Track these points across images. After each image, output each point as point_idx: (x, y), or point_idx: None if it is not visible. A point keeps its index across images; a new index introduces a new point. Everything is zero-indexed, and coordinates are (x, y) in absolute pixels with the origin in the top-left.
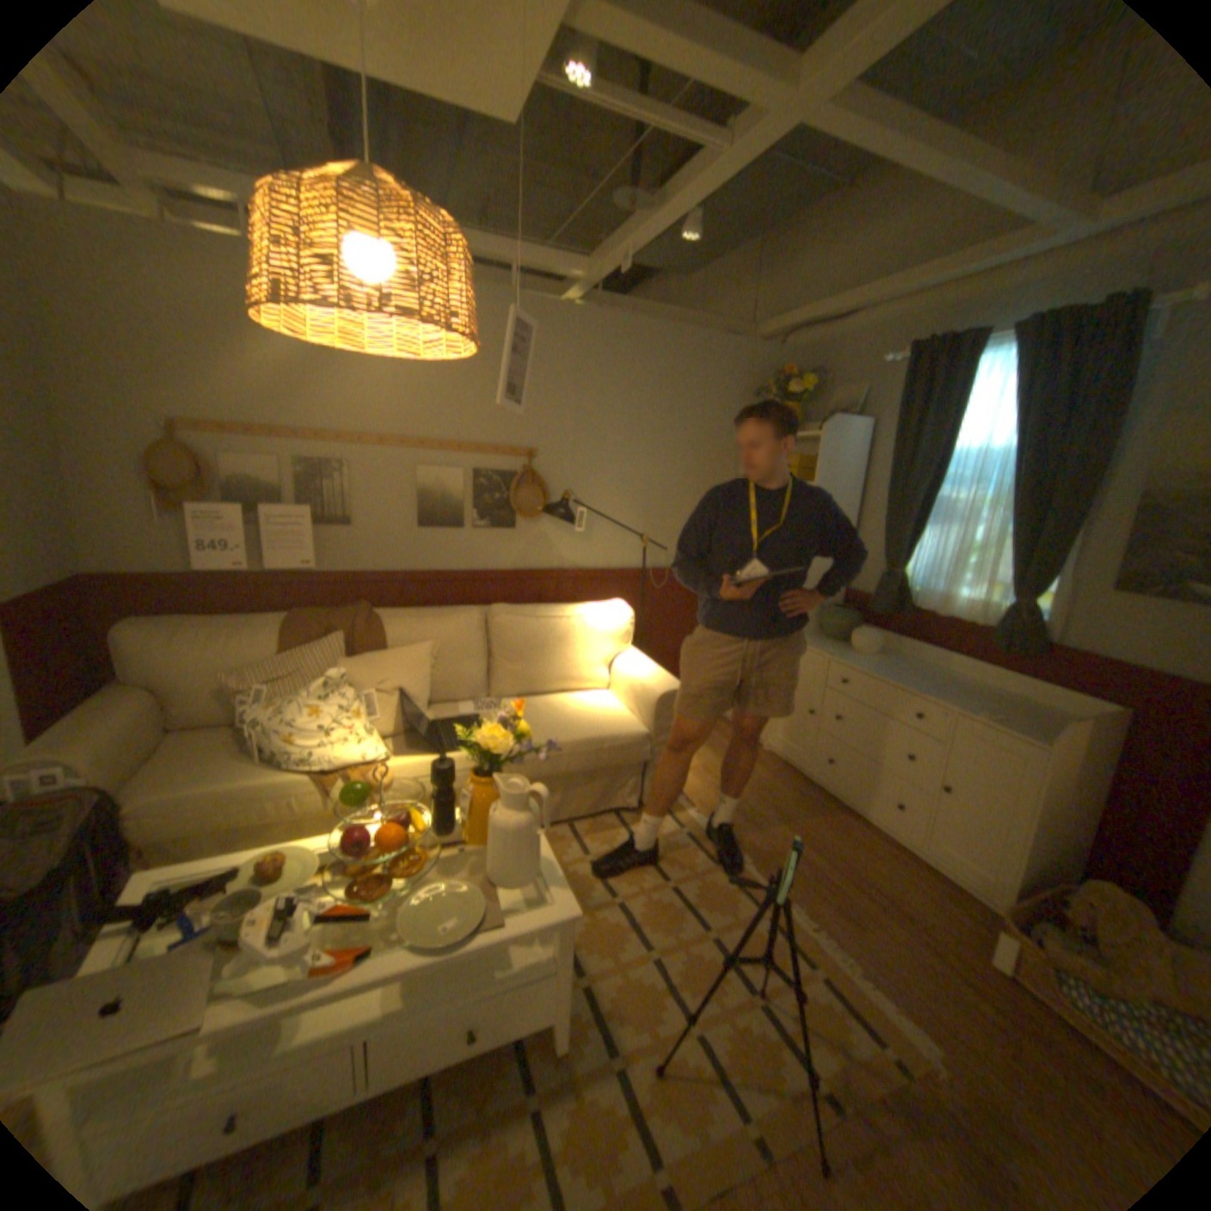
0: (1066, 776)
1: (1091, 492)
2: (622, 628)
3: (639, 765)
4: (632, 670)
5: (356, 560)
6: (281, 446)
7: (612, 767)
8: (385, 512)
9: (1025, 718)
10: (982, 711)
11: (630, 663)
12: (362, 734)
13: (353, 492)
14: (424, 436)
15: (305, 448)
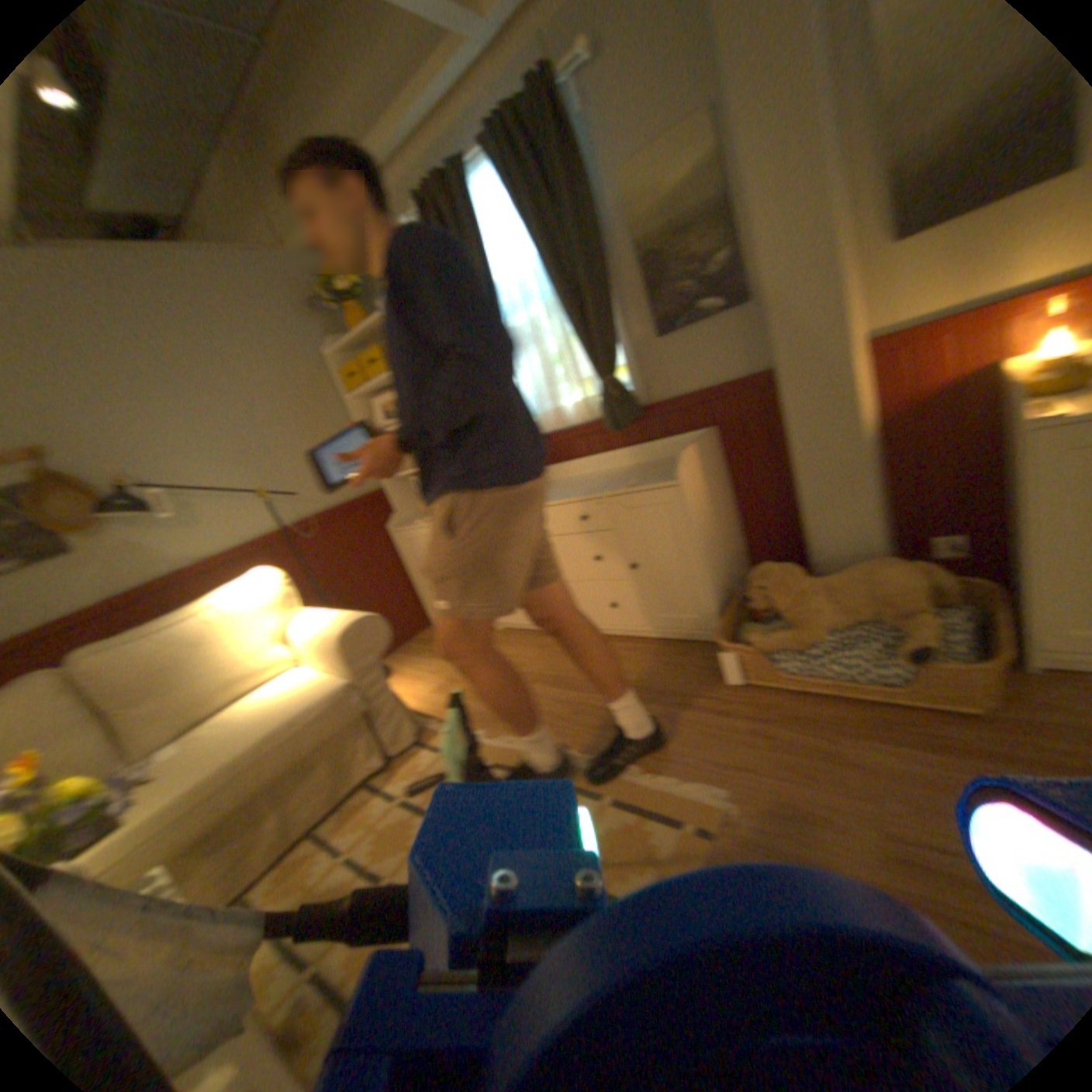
0: (700, 499)
1: (604, 261)
2: (279, 590)
3: (360, 718)
4: (310, 626)
5: None
6: None
7: (324, 740)
8: None
9: (654, 472)
10: (623, 484)
11: (306, 621)
12: None
13: None
14: None
15: None
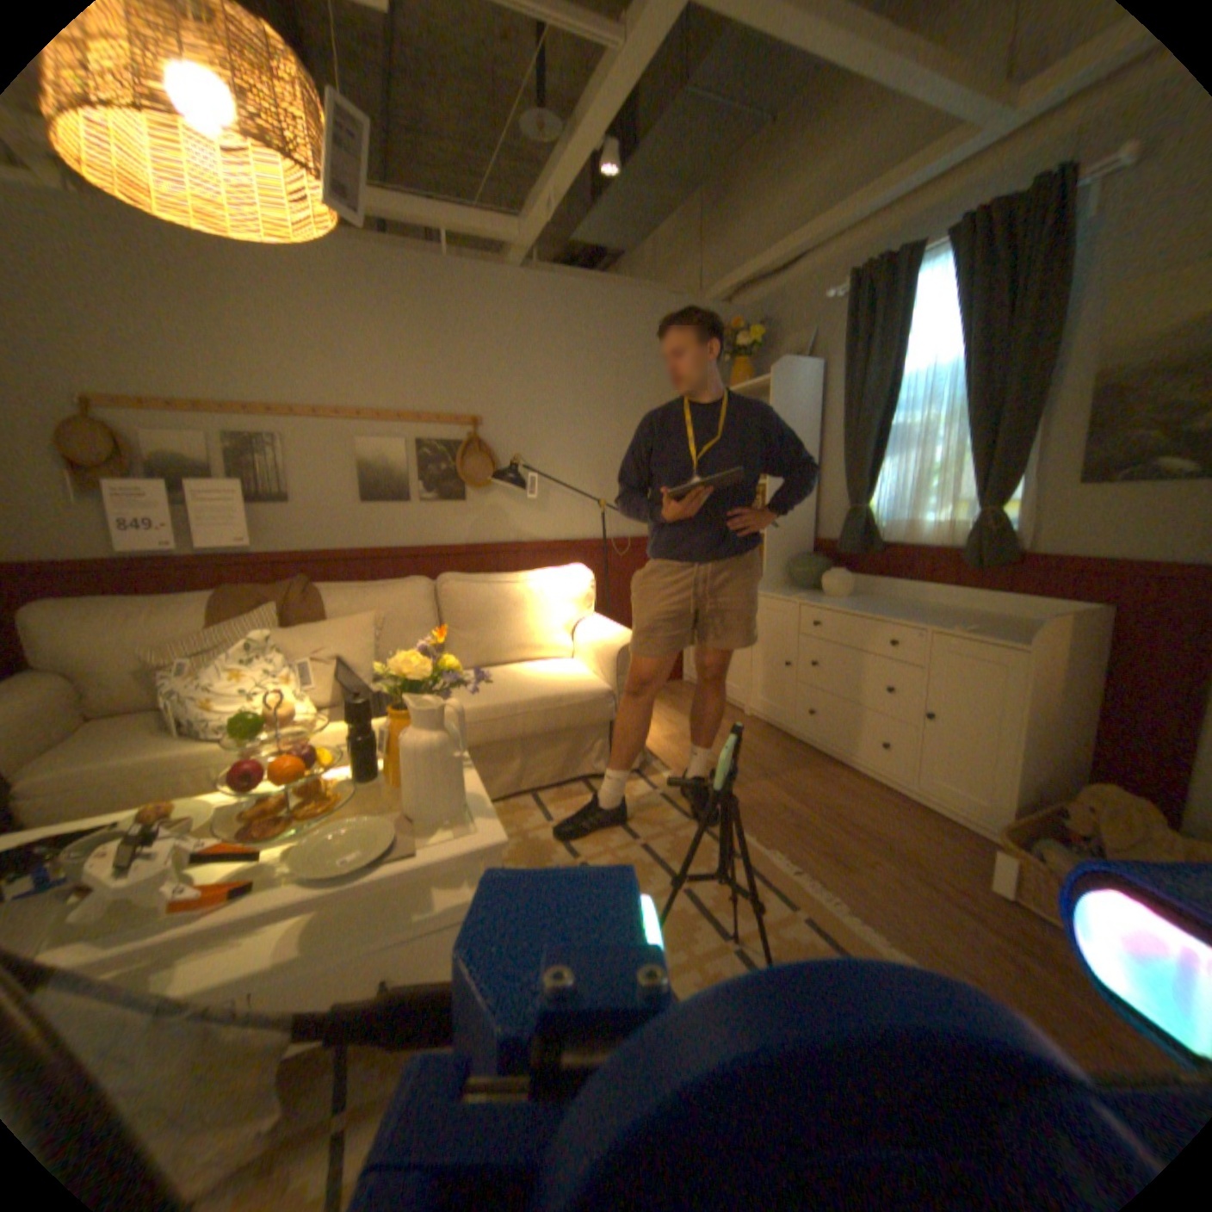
0: (1051, 679)
1: (1046, 383)
2: (582, 590)
3: (604, 724)
4: (594, 630)
5: (297, 536)
6: (207, 418)
7: (573, 725)
8: (325, 485)
9: (1004, 628)
10: (958, 626)
11: (592, 625)
12: (290, 697)
13: (288, 464)
14: (361, 404)
15: (233, 419)
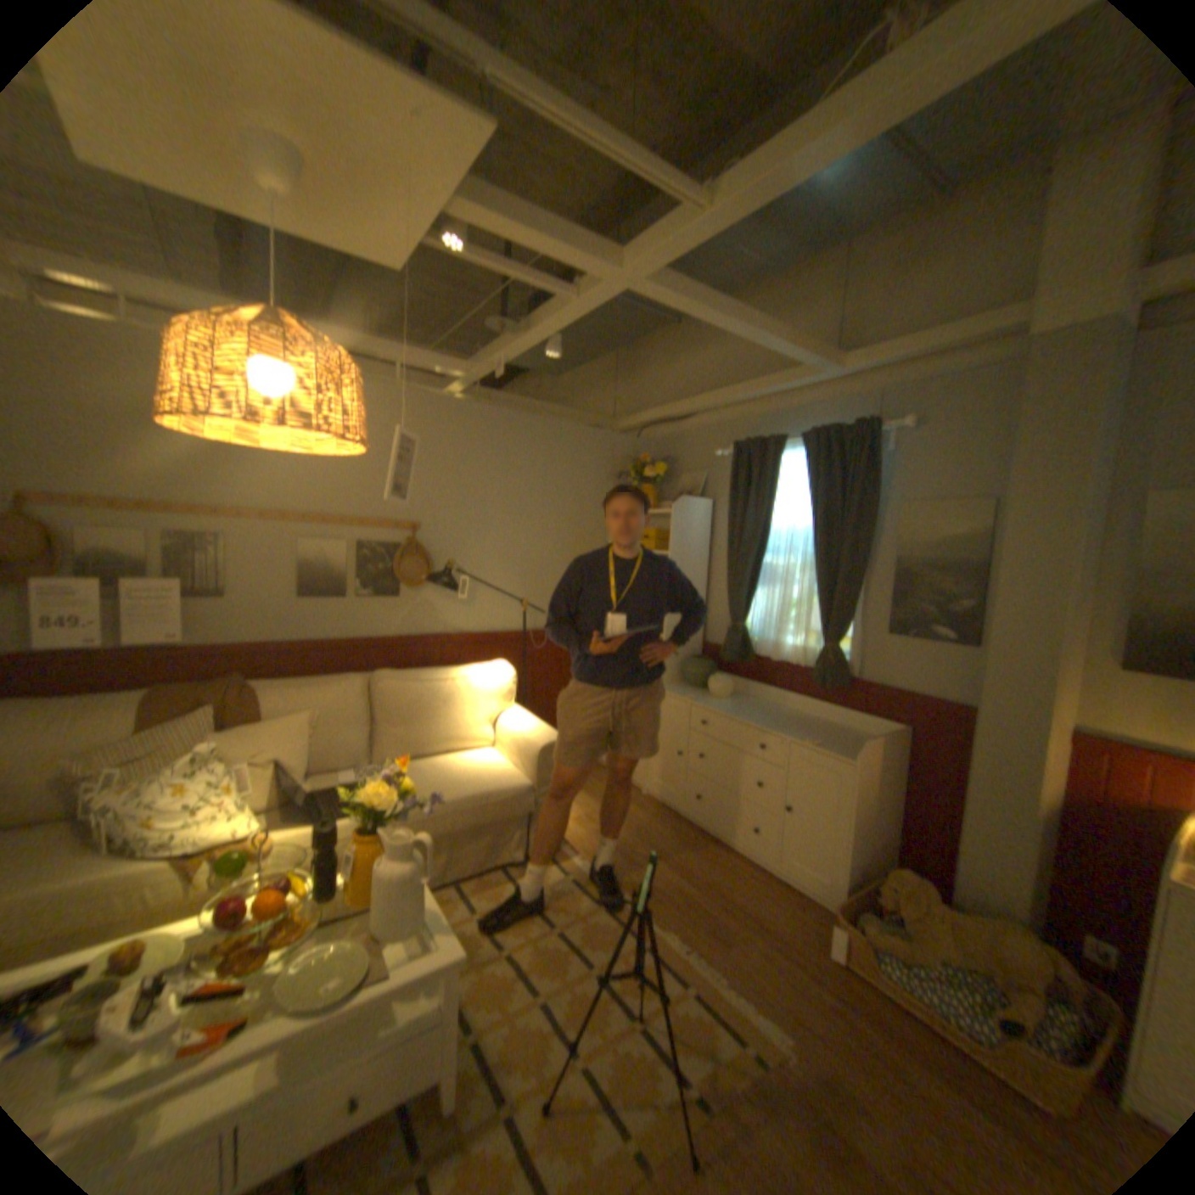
0: (869, 785)
1: (864, 560)
2: (505, 686)
3: (524, 817)
4: (516, 725)
5: (228, 631)
6: (150, 519)
7: (498, 821)
8: (263, 583)
9: (839, 741)
10: (807, 737)
11: (513, 719)
12: (233, 810)
13: (228, 563)
14: (307, 510)
15: (177, 520)
